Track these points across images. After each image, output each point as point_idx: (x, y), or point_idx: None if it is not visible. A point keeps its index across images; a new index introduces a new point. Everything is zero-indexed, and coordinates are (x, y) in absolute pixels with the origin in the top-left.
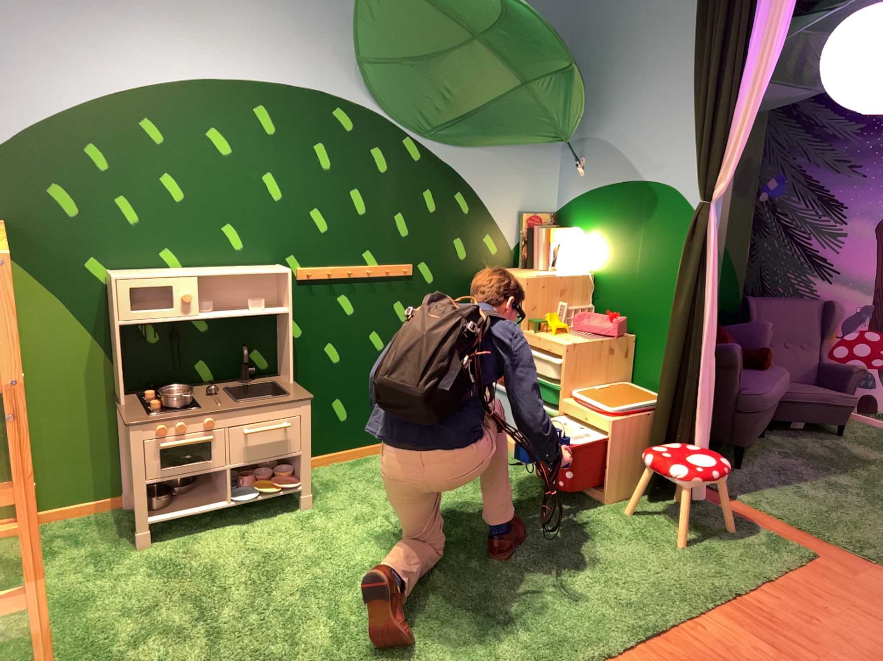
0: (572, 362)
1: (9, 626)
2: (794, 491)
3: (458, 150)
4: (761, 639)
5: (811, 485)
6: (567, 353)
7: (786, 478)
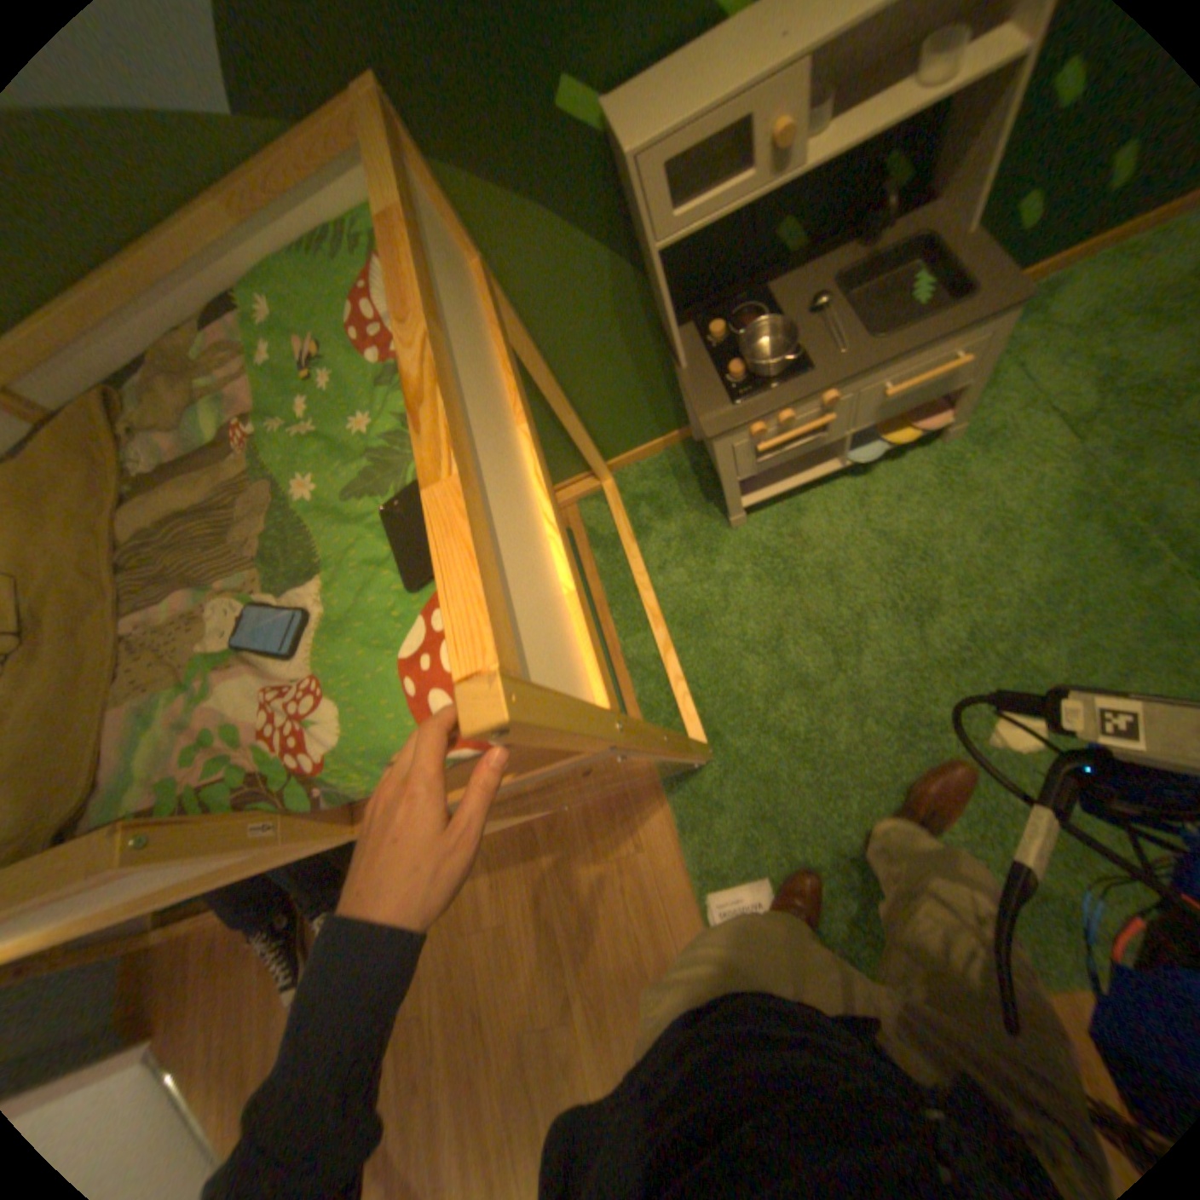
0: None
1: (631, 659)
2: None
3: None
4: None
5: None
6: None
7: None
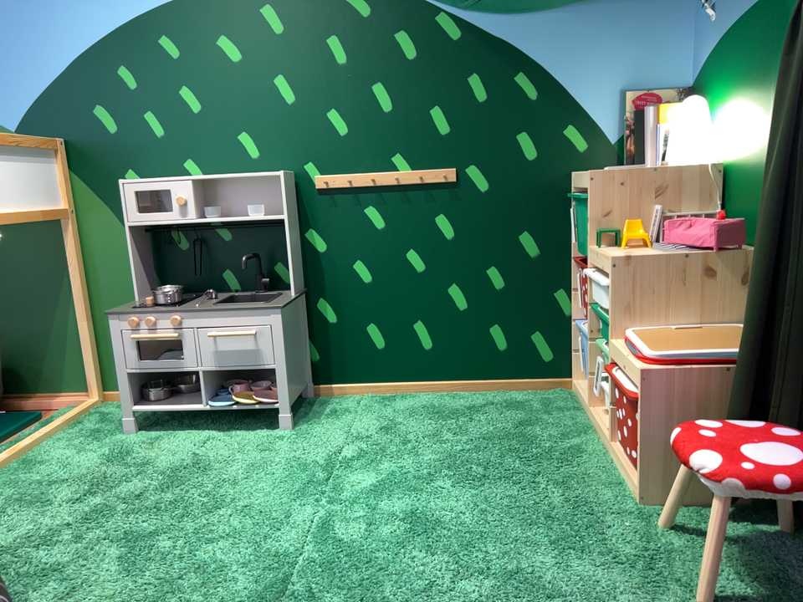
0: (631, 286)
1: None
2: None
3: (515, 13)
4: None
5: None
6: (619, 270)
7: None
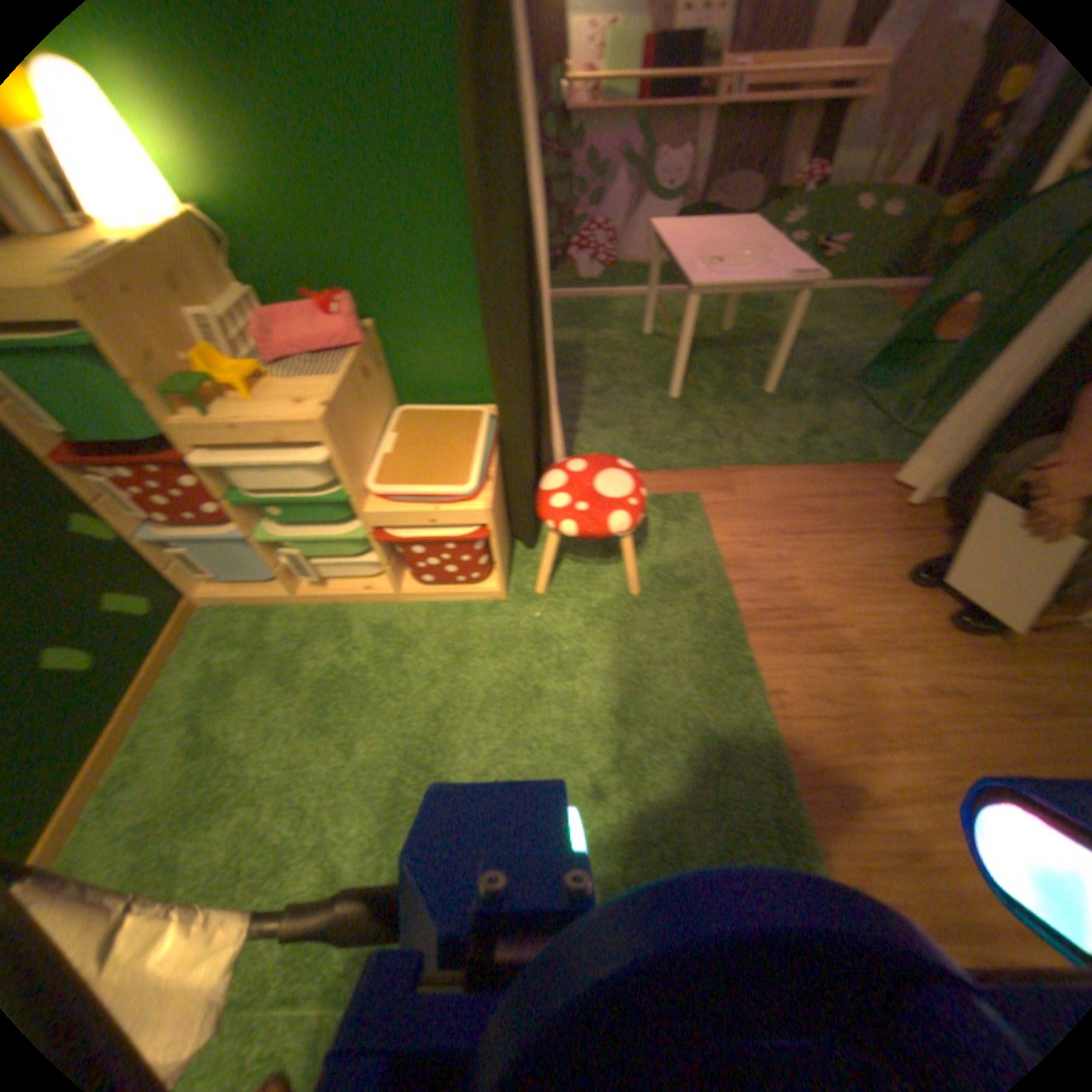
0: (342, 436)
1: None
2: (596, 422)
3: None
4: (824, 655)
5: (595, 404)
6: (329, 427)
7: (571, 409)
